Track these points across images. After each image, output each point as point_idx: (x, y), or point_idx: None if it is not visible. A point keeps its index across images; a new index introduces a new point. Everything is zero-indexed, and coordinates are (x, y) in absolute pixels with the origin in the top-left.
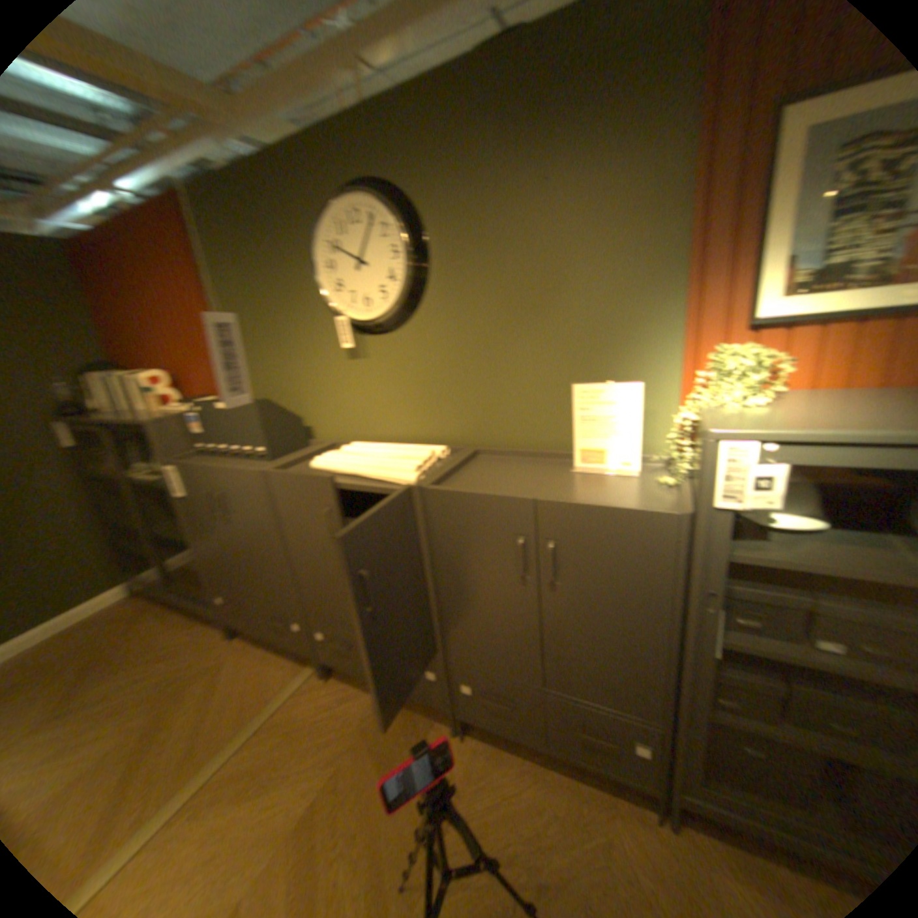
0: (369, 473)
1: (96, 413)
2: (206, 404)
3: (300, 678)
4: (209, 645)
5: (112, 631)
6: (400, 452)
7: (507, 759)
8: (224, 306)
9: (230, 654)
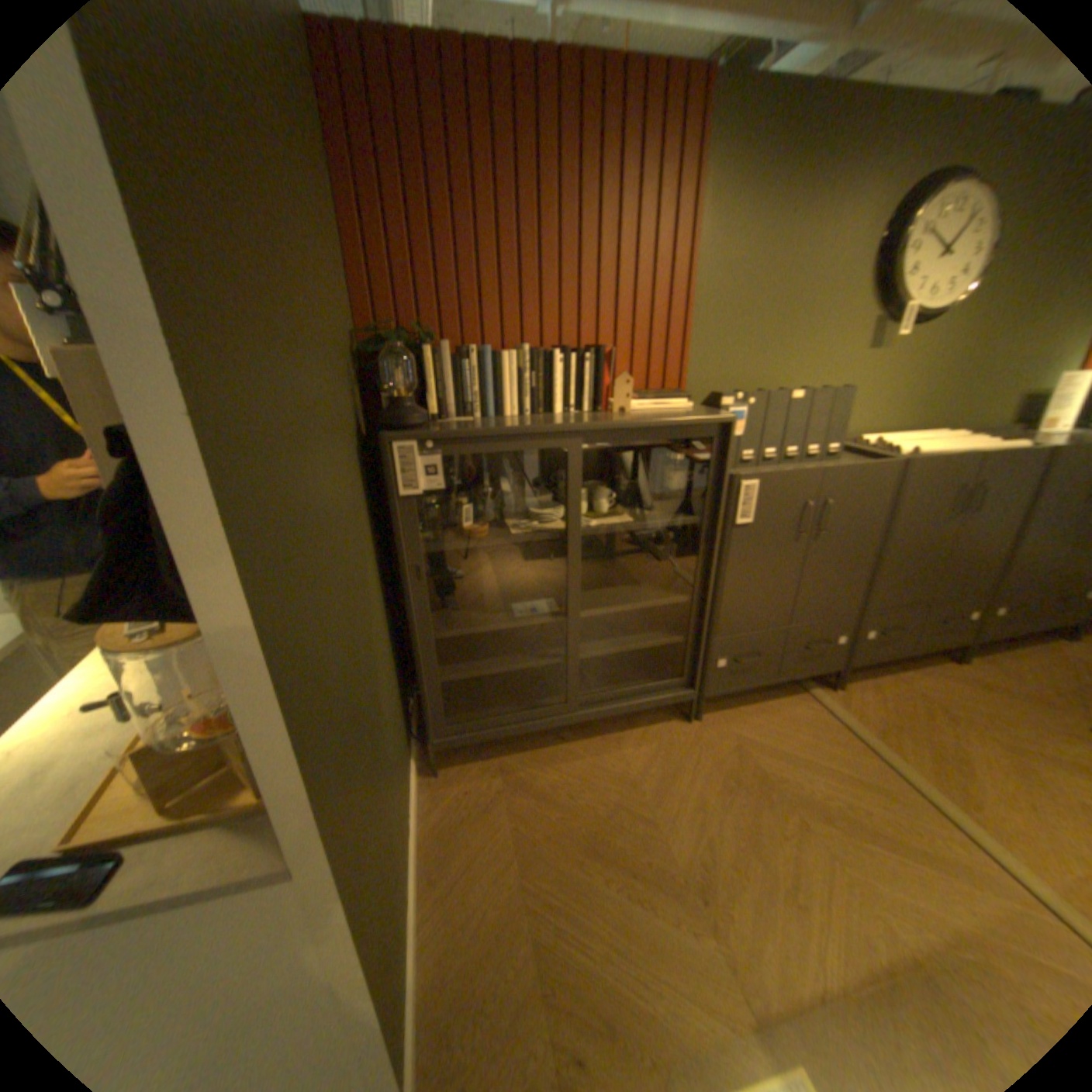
0: (991, 447)
1: (454, 423)
2: (779, 392)
3: (827, 698)
4: (685, 735)
5: (515, 808)
6: (945, 434)
7: (997, 659)
8: (731, 263)
9: (725, 726)
